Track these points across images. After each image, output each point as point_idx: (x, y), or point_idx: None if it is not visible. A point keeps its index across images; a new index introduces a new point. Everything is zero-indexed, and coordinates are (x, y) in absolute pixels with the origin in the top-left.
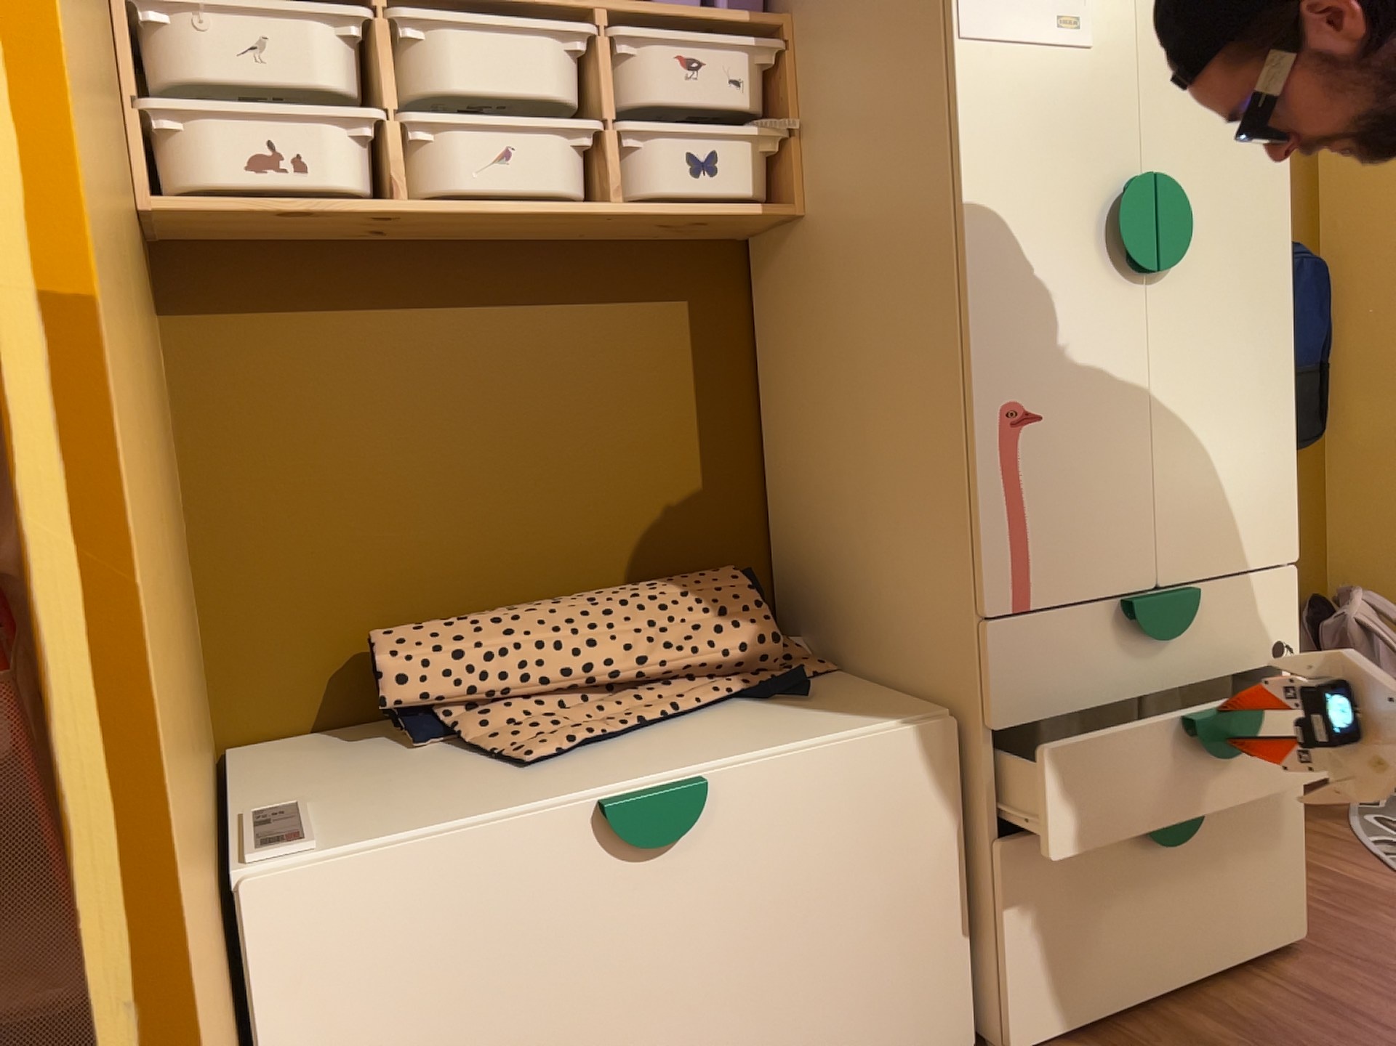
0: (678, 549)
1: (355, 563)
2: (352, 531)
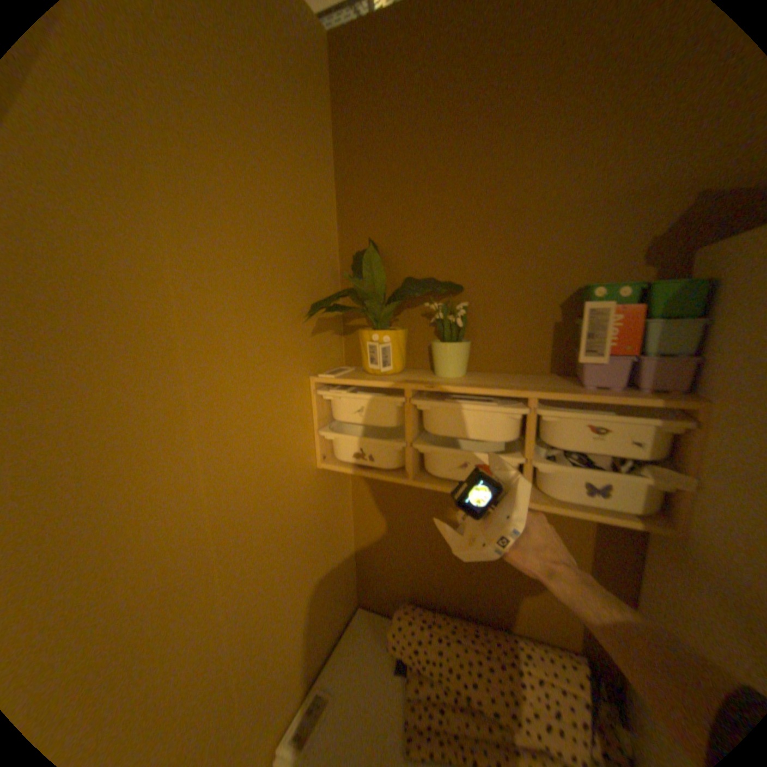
0: (562, 629)
1: (406, 569)
2: (406, 557)
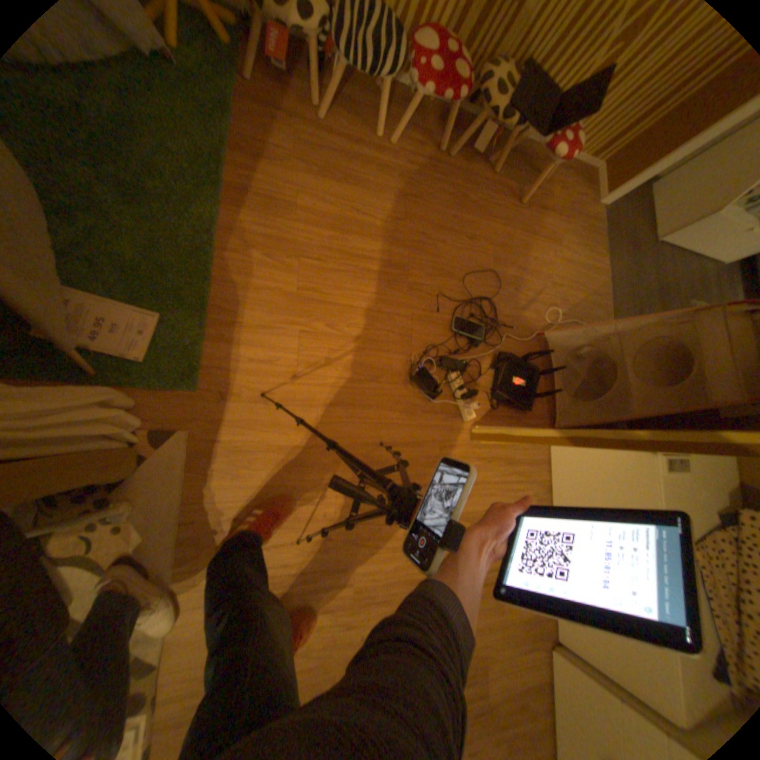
0: None
1: None
2: None
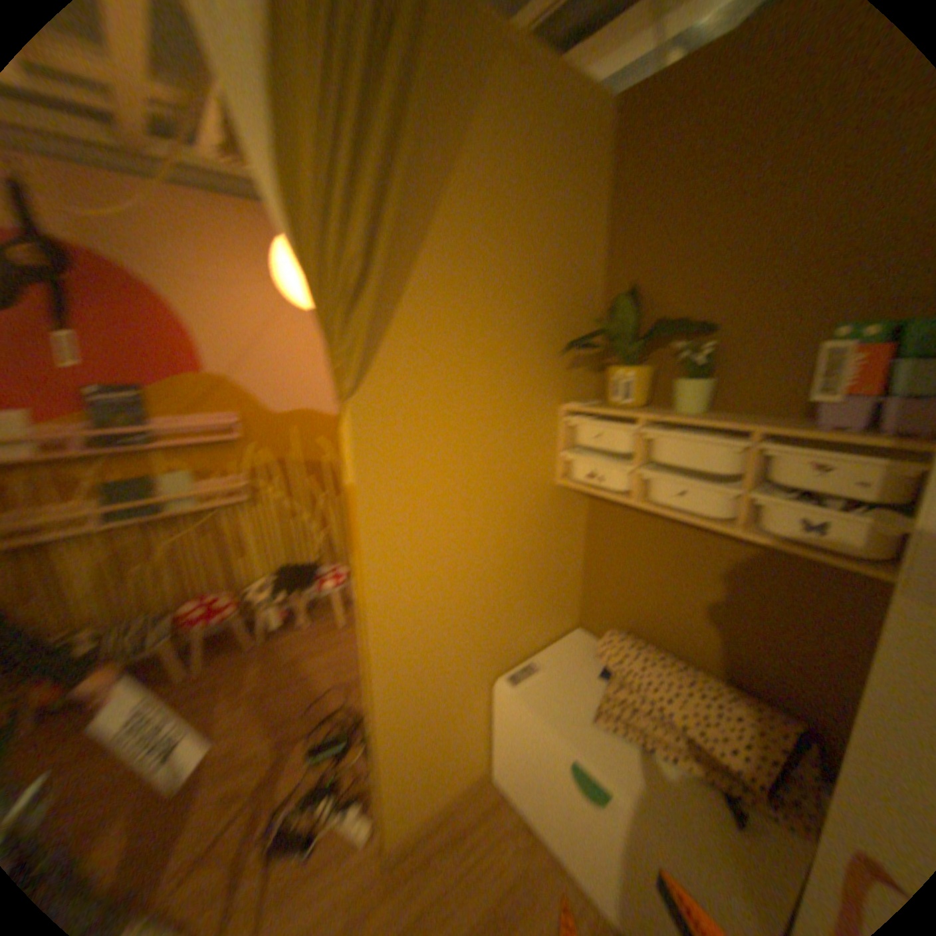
0: (785, 692)
1: (626, 600)
2: (628, 589)
